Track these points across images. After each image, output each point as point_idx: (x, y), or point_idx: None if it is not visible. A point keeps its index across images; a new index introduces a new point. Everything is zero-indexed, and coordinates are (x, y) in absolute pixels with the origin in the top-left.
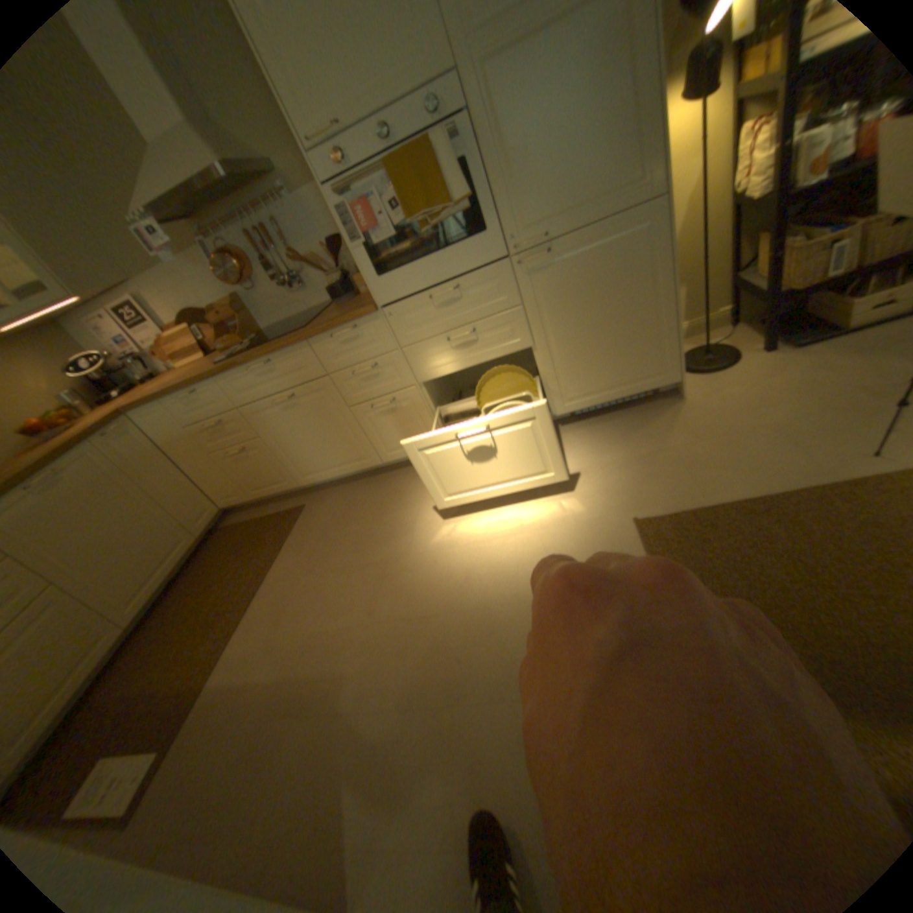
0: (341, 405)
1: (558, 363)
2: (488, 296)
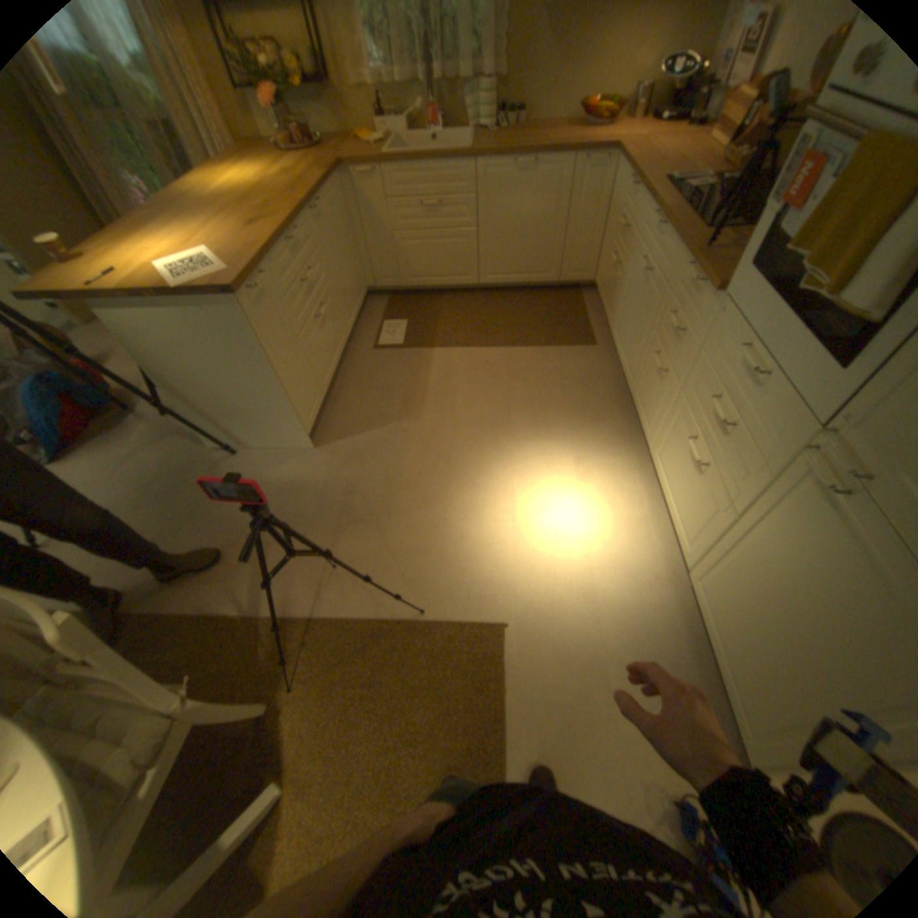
0: (652, 322)
1: (724, 559)
2: (764, 425)
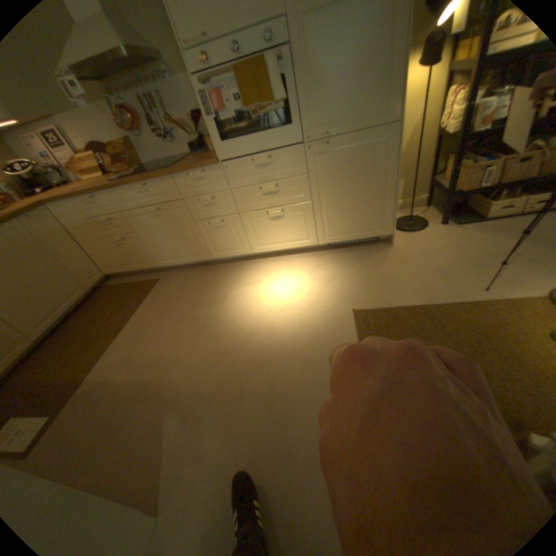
0: (189, 219)
1: (324, 213)
2: (287, 165)
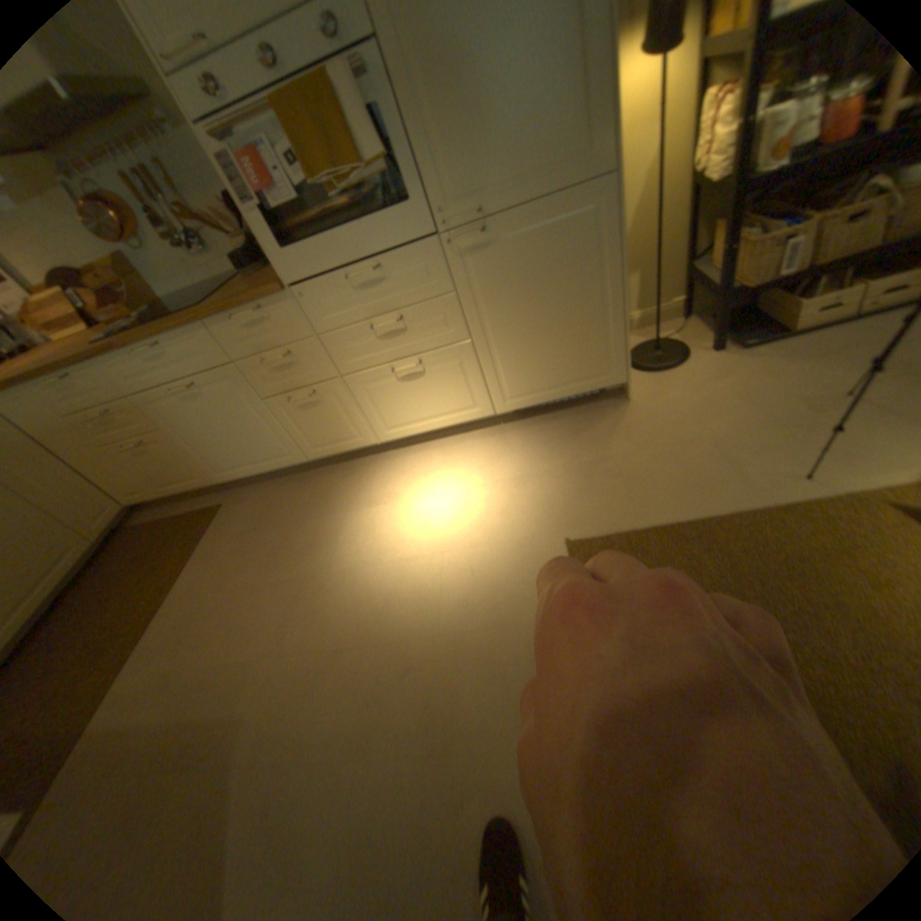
0: (252, 397)
1: (495, 359)
2: (413, 280)
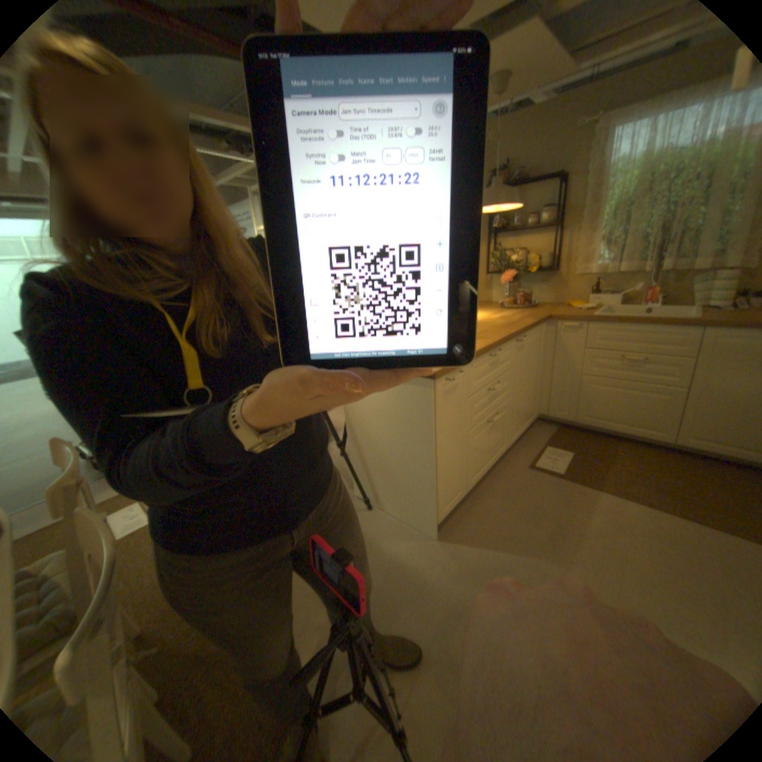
0: None
1: None
2: None
